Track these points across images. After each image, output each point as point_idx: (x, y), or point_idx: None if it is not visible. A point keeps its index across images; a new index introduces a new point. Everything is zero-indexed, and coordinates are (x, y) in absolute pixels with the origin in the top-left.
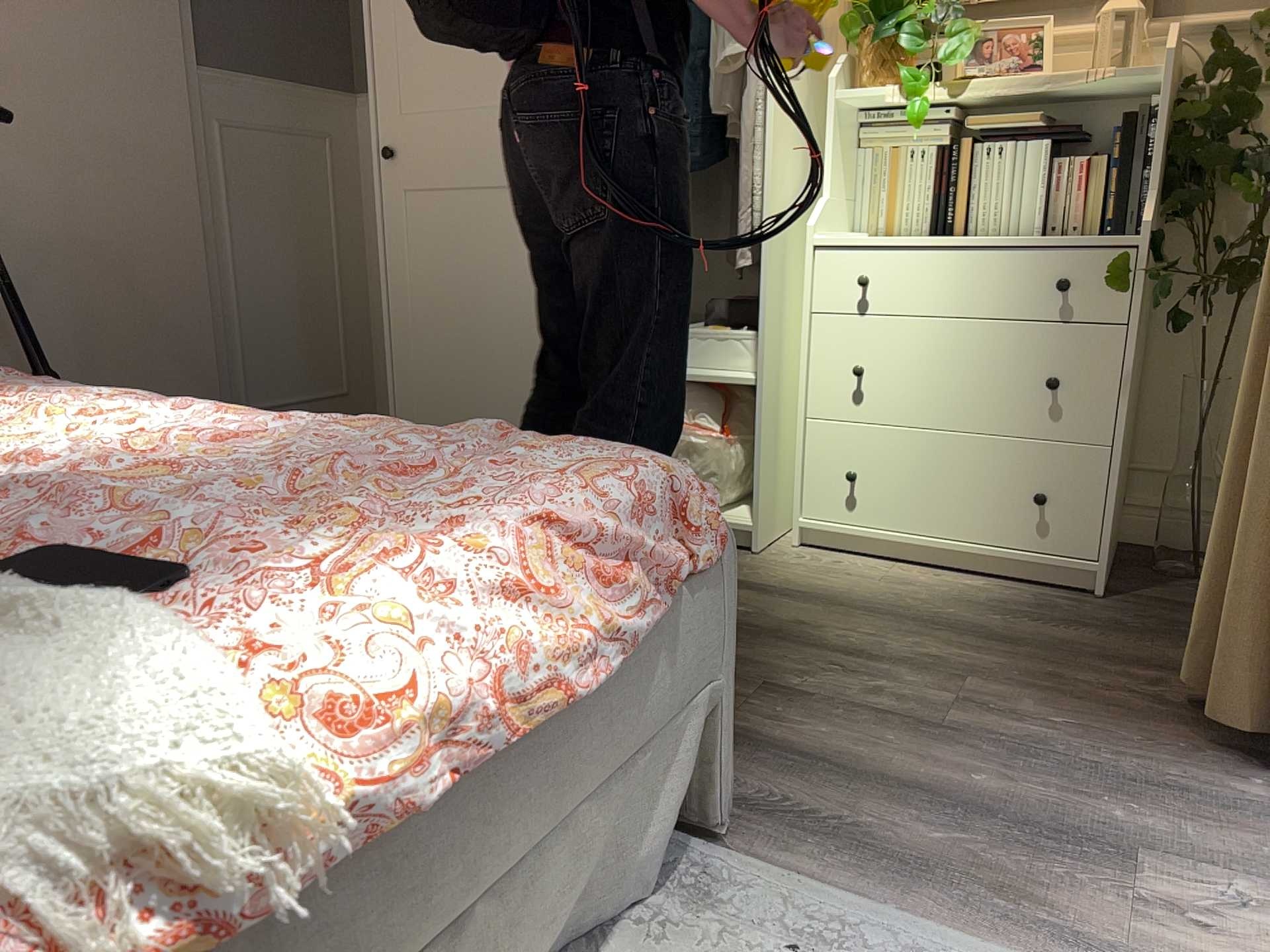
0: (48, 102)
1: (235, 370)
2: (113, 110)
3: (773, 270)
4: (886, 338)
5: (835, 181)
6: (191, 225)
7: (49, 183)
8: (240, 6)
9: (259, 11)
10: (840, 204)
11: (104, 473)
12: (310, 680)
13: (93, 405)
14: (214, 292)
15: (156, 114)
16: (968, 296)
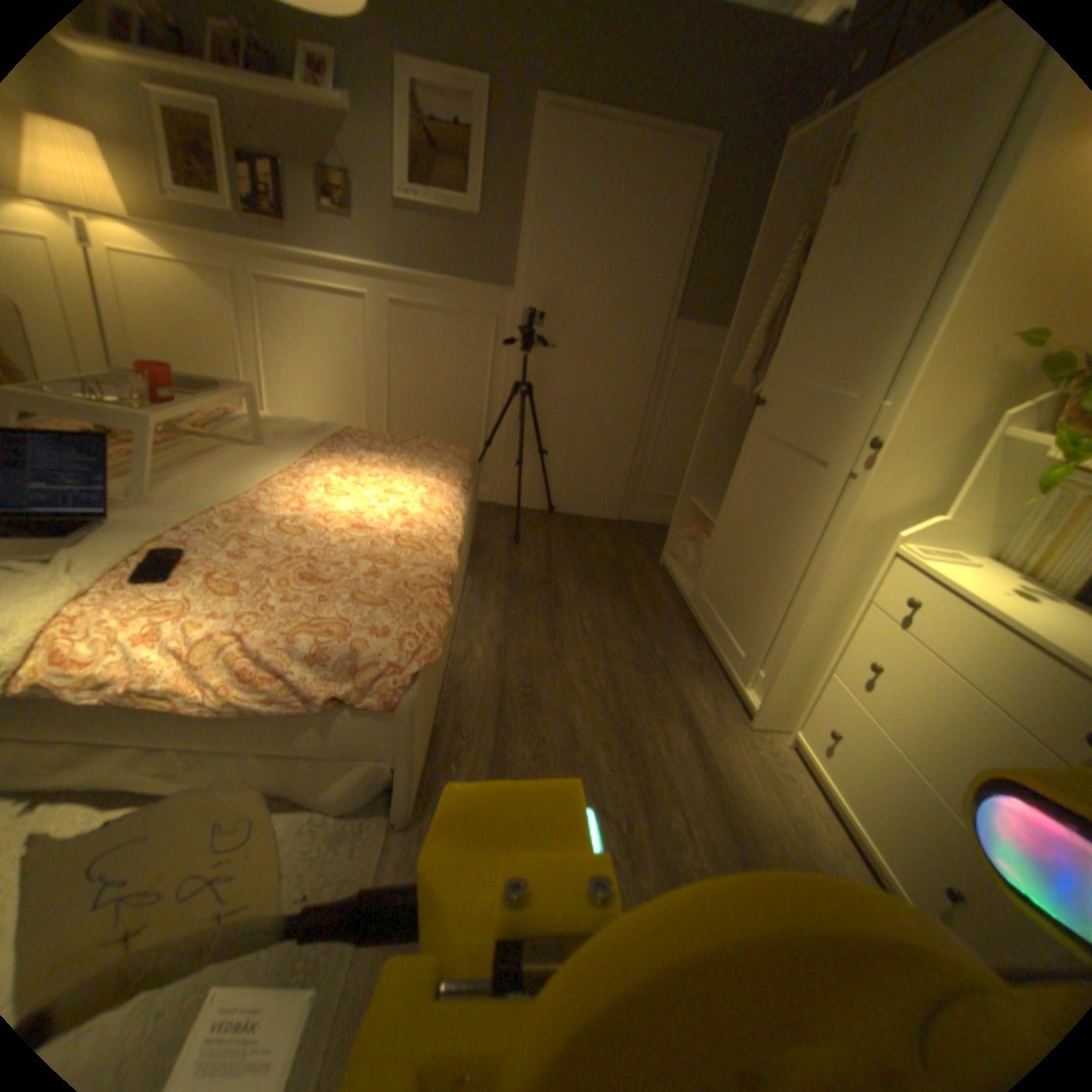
0: (588, 332)
1: (640, 471)
2: (618, 337)
3: (847, 555)
4: (911, 659)
5: (973, 507)
6: (639, 398)
7: (576, 369)
8: (715, 283)
9: (727, 286)
10: (979, 527)
11: (302, 520)
12: (88, 634)
13: (419, 483)
14: (641, 432)
15: (639, 341)
16: (996, 676)
